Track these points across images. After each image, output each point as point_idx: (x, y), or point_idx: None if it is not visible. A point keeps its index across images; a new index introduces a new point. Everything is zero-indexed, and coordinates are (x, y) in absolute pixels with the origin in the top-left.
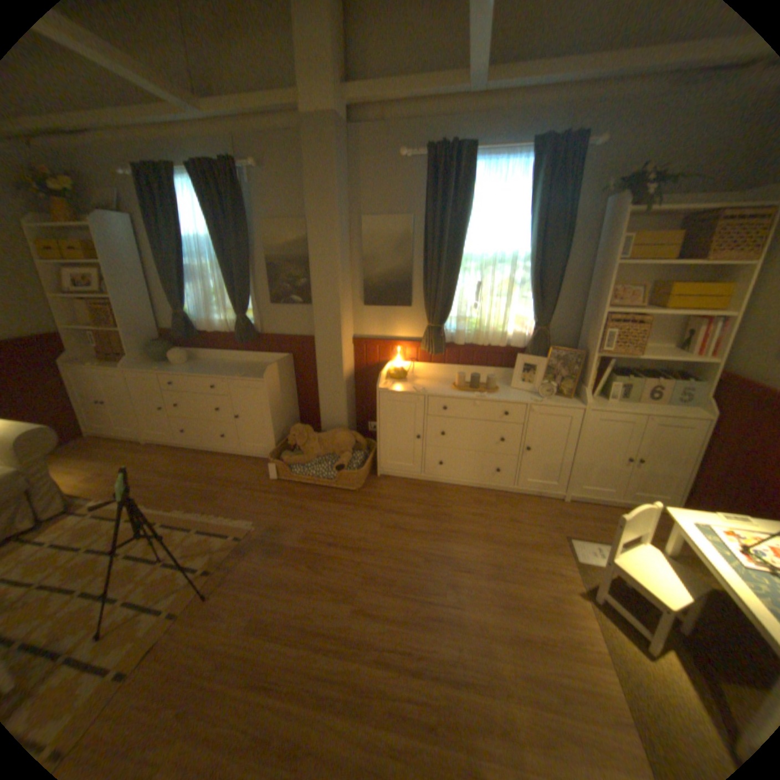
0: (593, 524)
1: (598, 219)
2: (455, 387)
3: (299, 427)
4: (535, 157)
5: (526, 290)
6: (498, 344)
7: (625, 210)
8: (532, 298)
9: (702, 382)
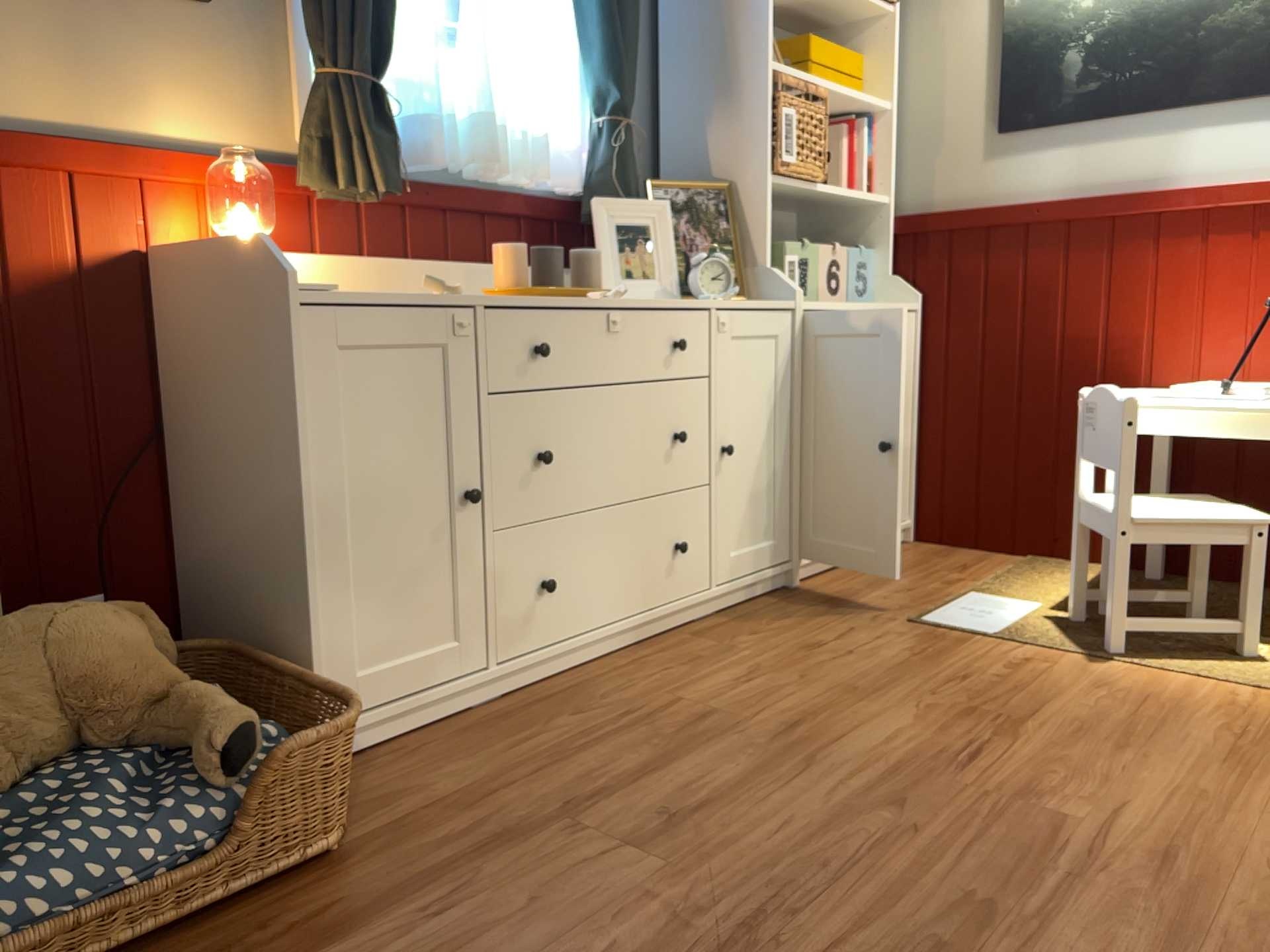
0: (881, 590)
1: None
2: (515, 287)
3: None
4: None
5: (559, 14)
6: (532, 173)
7: None
8: (591, 32)
9: (862, 252)
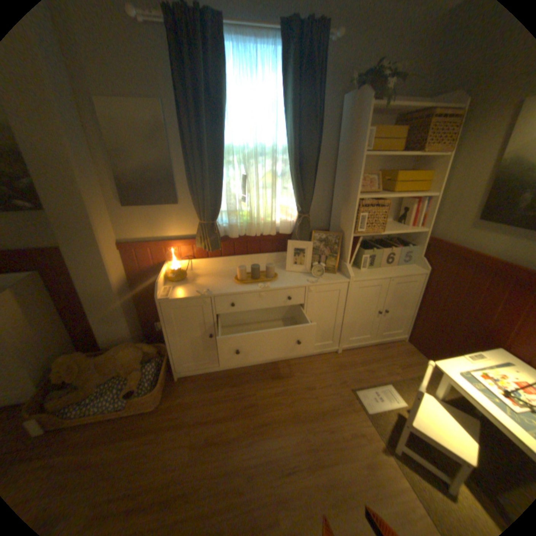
0: (363, 368)
1: (337, 115)
2: (239, 280)
3: (64, 360)
4: (282, 45)
5: (287, 181)
6: (269, 233)
7: (370, 104)
8: (294, 189)
9: (415, 245)
